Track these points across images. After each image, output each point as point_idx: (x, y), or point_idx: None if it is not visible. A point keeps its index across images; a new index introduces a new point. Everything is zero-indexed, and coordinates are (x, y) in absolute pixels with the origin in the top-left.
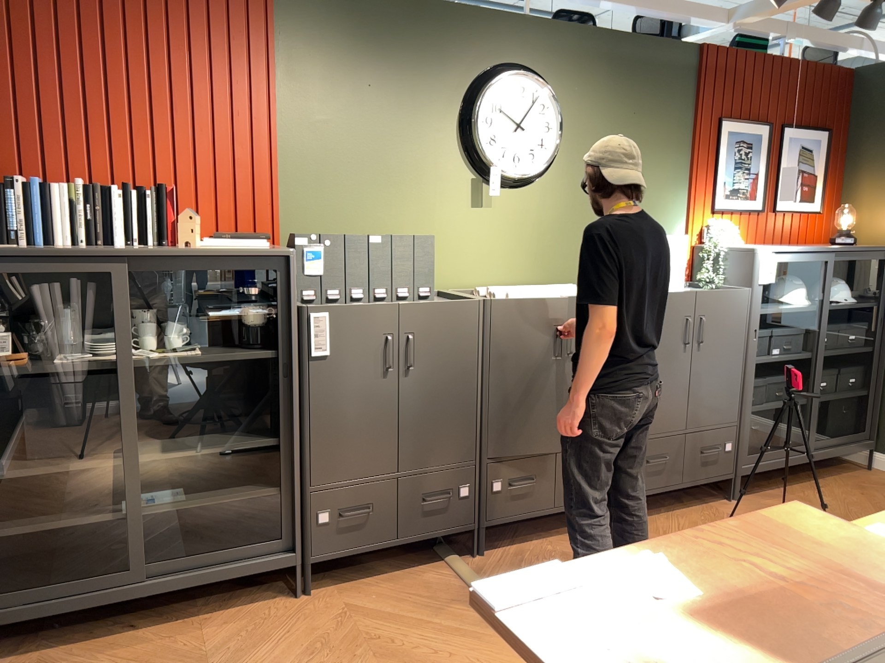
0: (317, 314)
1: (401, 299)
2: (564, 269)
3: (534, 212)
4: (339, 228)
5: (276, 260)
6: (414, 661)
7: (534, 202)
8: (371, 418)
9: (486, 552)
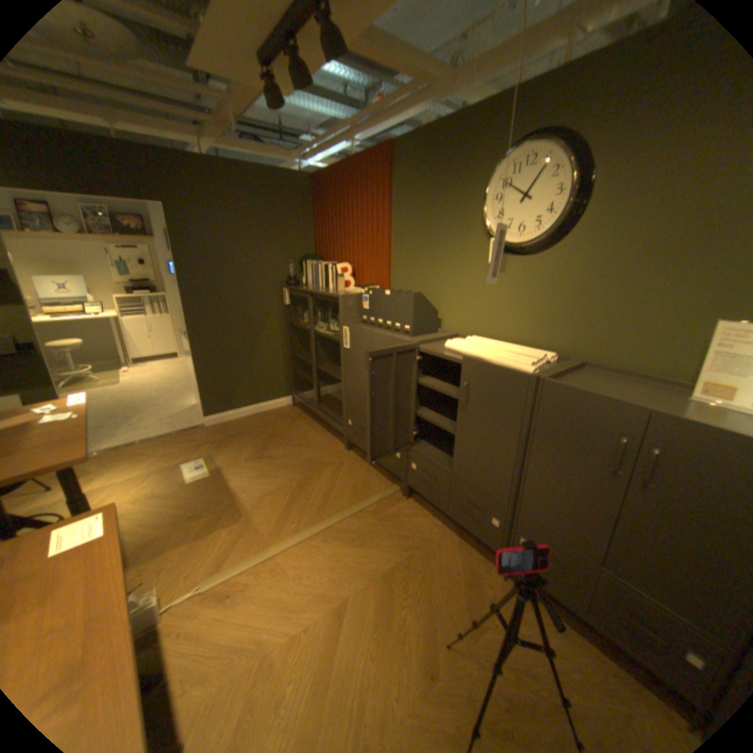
0: (346, 328)
1: (397, 331)
2: (574, 340)
3: (545, 278)
4: (413, 285)
5: (340, 300)
6: (305, 489)
7: (546, 268)
8: (364, 388)
9: (414, 501)
